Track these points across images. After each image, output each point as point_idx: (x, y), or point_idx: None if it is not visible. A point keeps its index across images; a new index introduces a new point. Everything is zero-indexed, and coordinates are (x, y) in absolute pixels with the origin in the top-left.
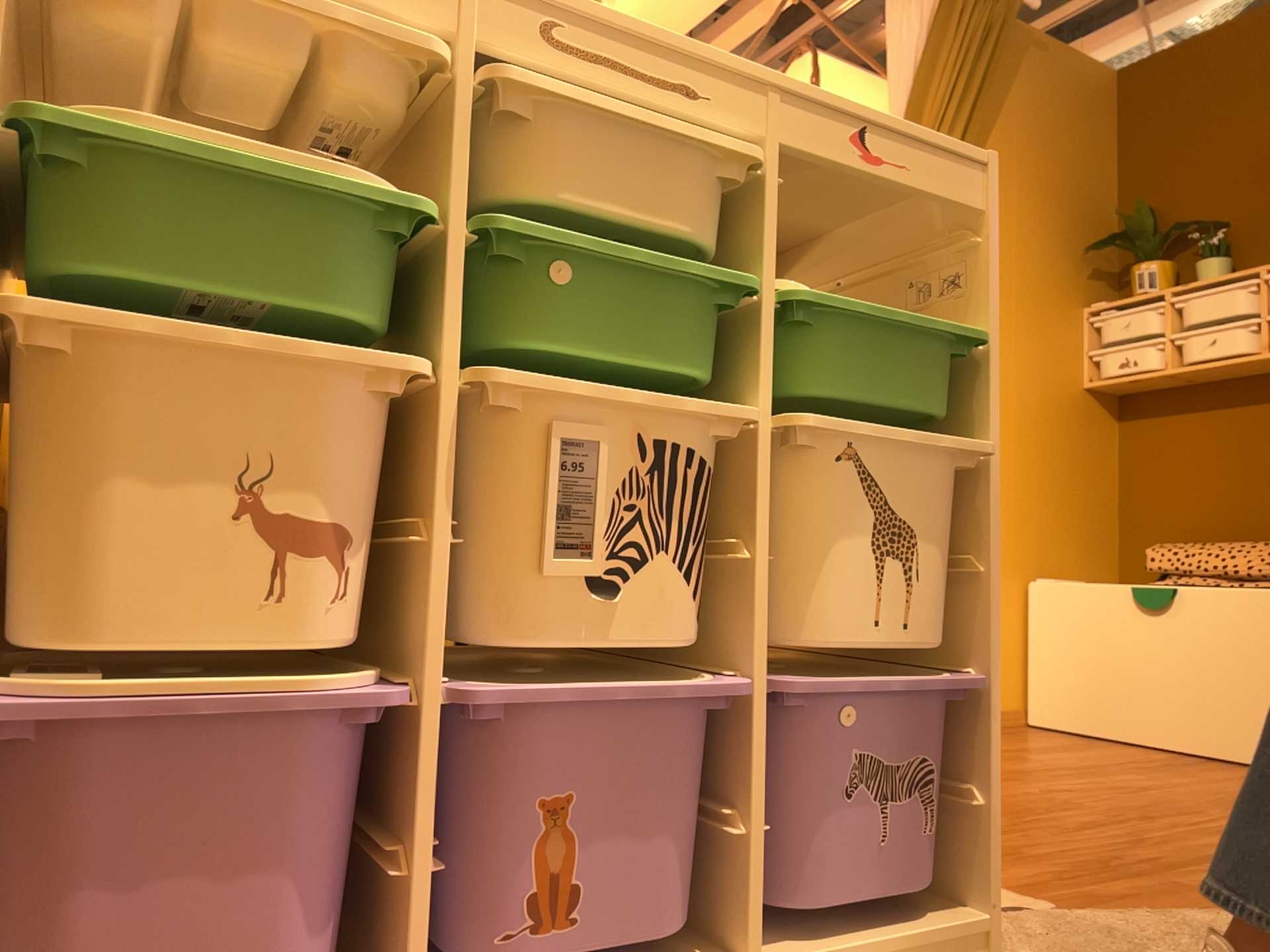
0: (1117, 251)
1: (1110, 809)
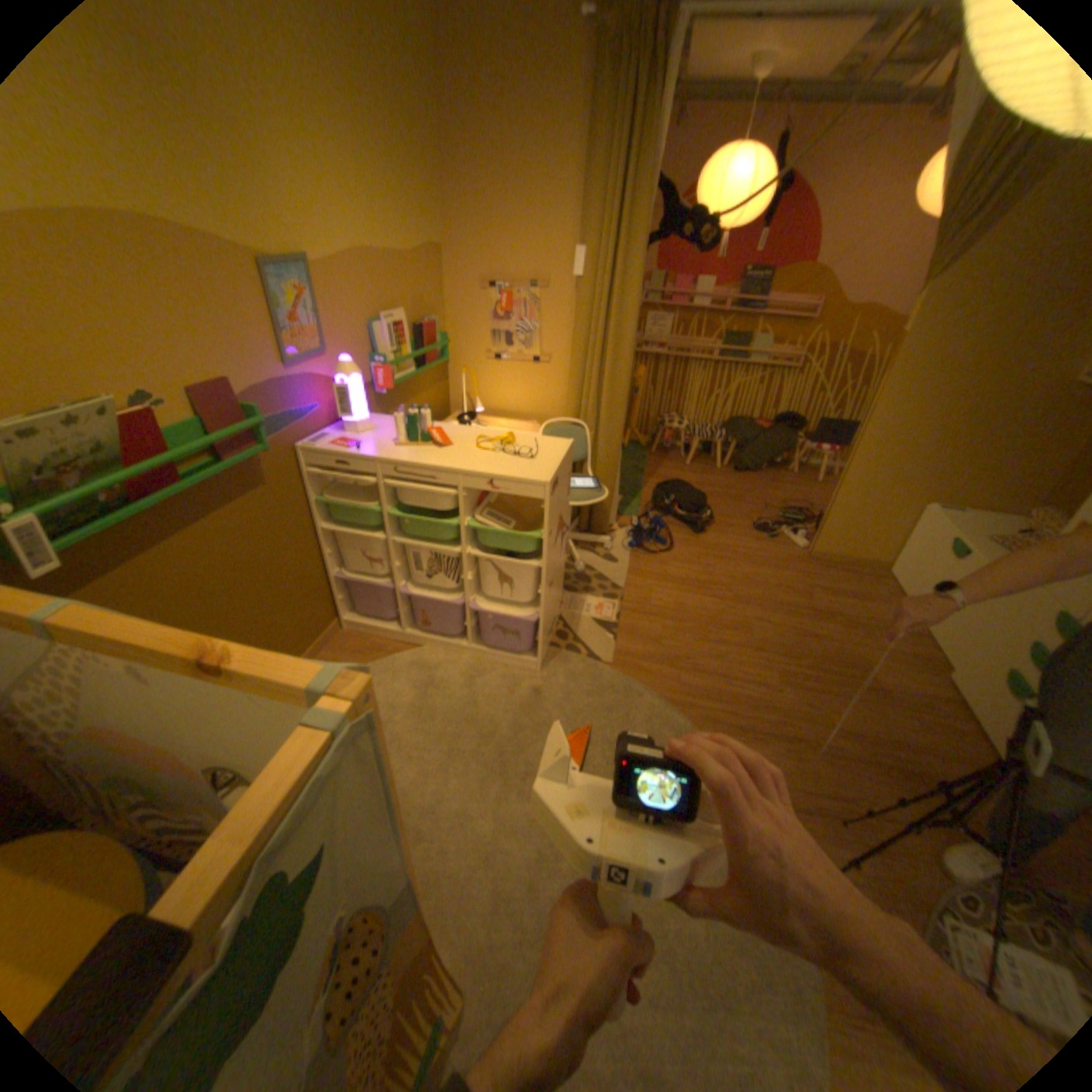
0: None
1: (751, 644)
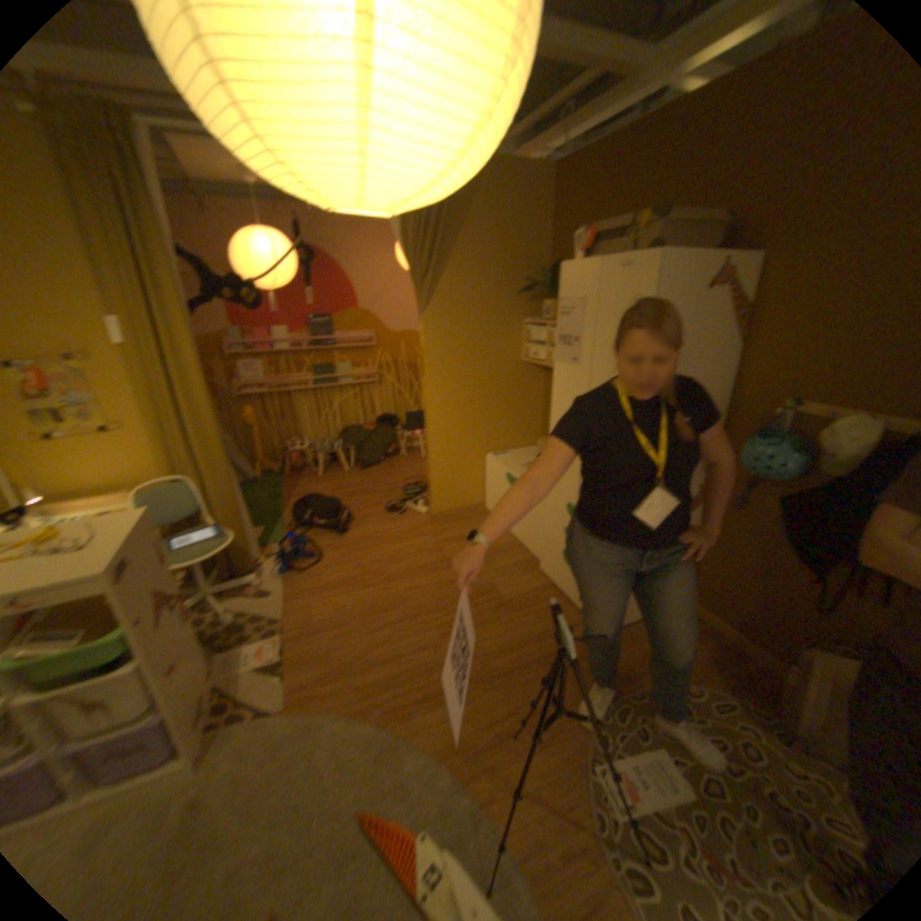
0: (538, 292)
1: (407, 616)
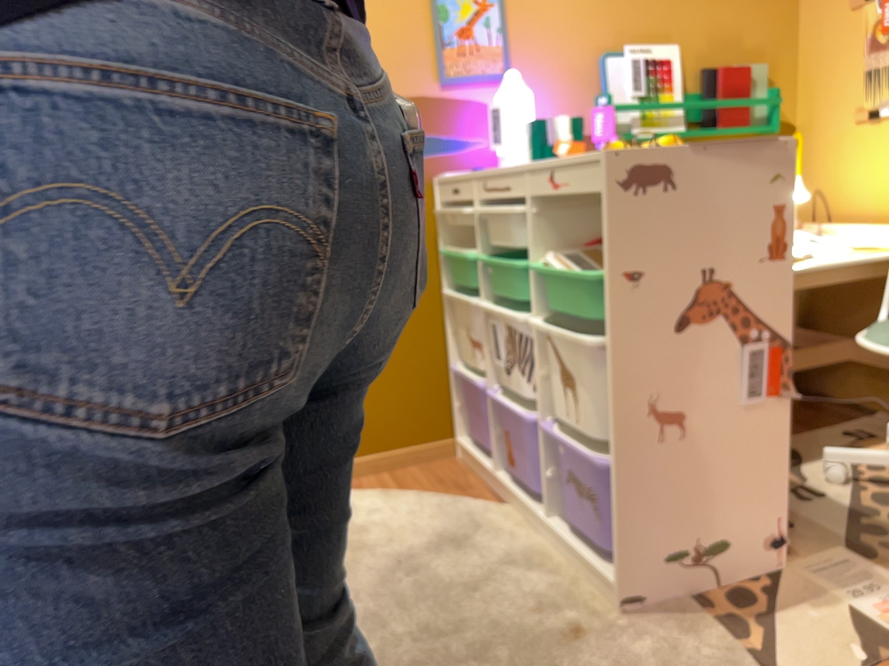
0: None
1: None
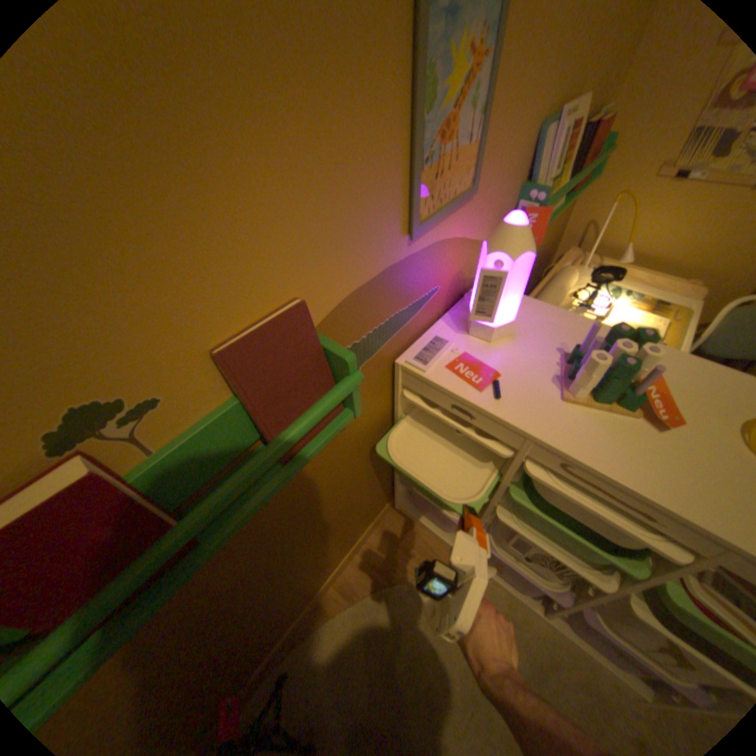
0: None
1: None
